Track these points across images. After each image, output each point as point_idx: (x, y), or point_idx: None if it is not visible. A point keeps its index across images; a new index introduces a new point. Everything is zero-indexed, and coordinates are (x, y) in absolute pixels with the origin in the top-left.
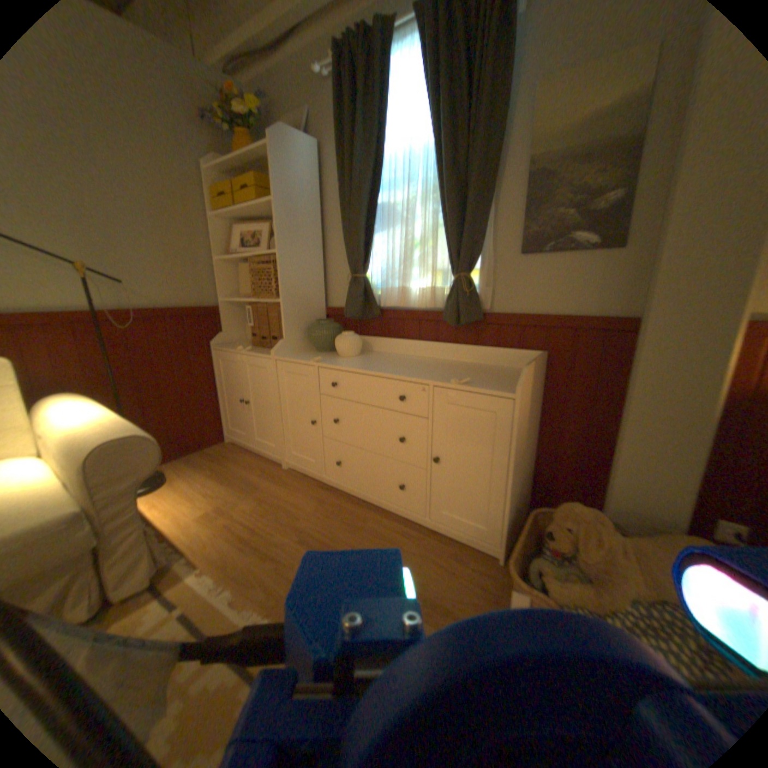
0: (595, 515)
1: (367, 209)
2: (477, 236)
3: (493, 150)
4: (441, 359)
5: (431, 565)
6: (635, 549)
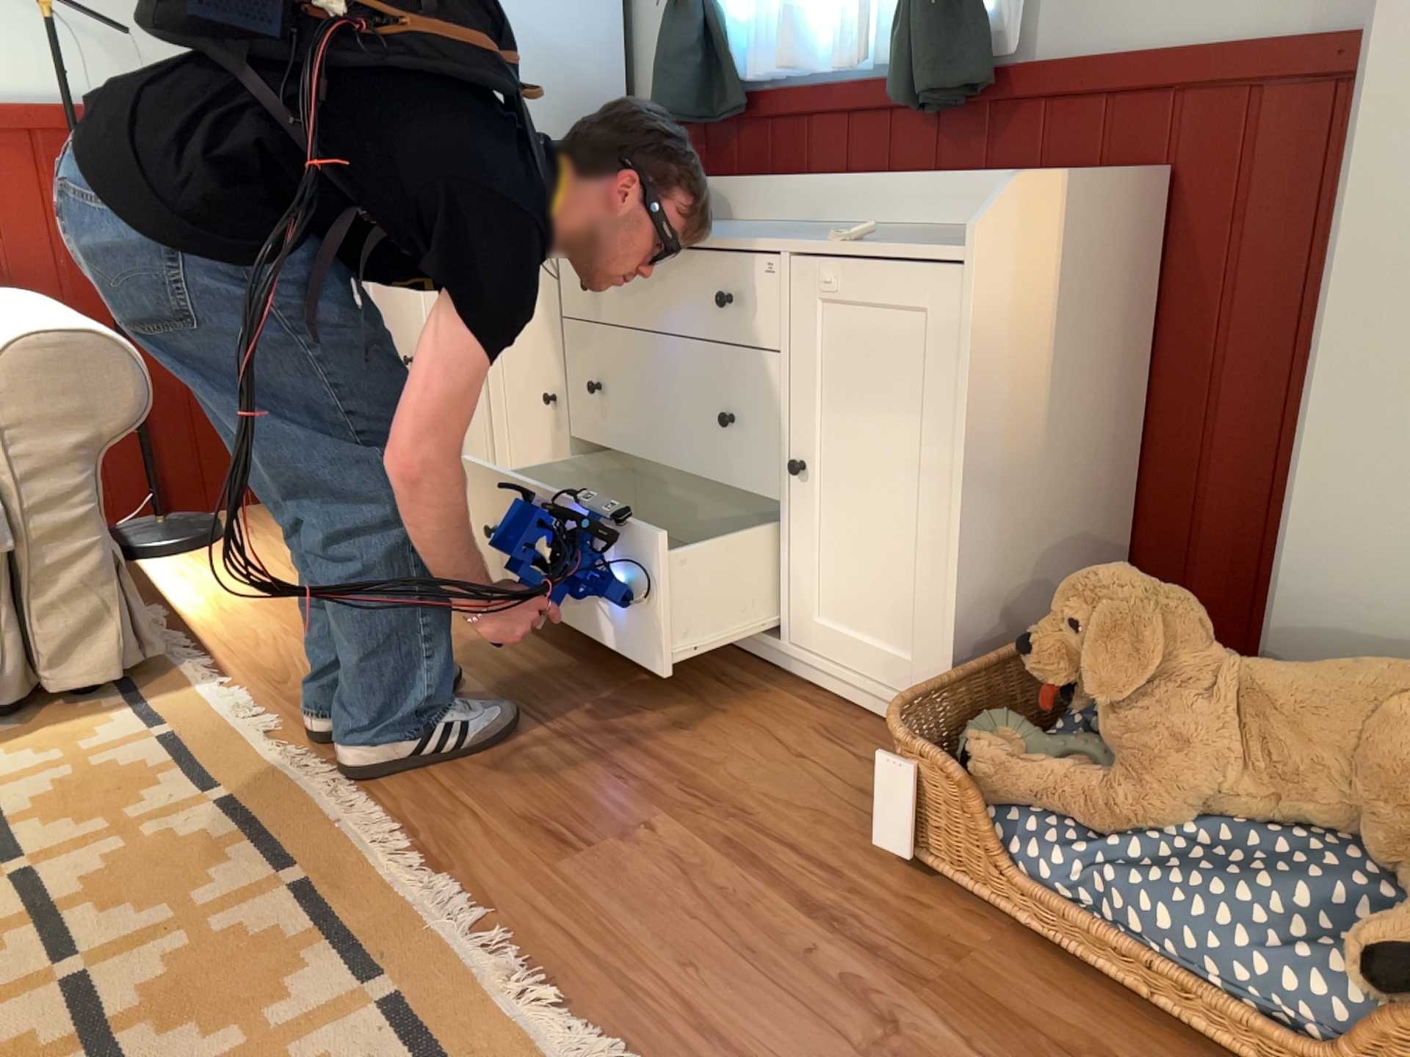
0: (1156, 590)
1: None
2: None
3: None
4: (888, 226)
5: (754, 737)
6: (1247, 679)
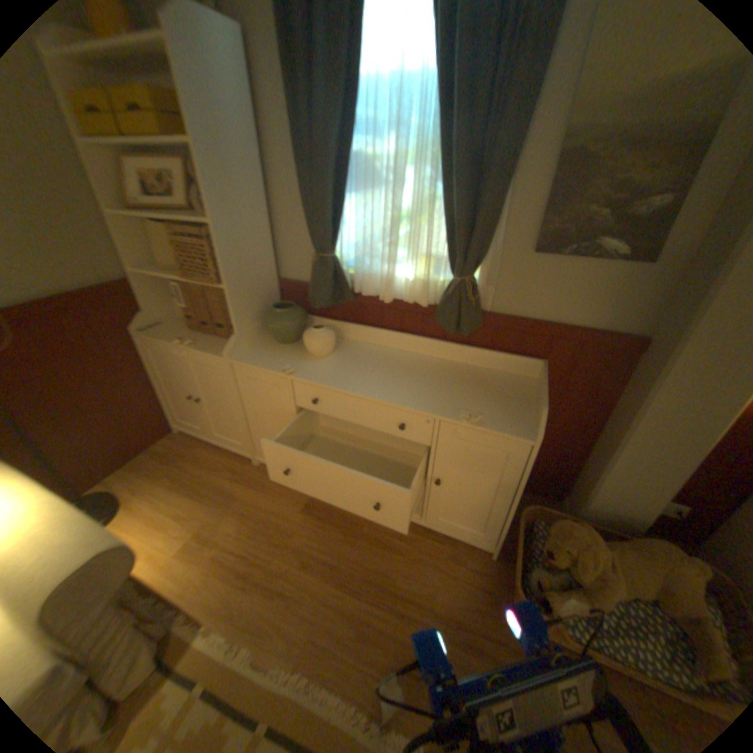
0: (590, 536)
1: (336, 166)
2: (489, 231)
3: (525, 113)
4: (428, 356)
5: (434, 572)
6: (619, 561)
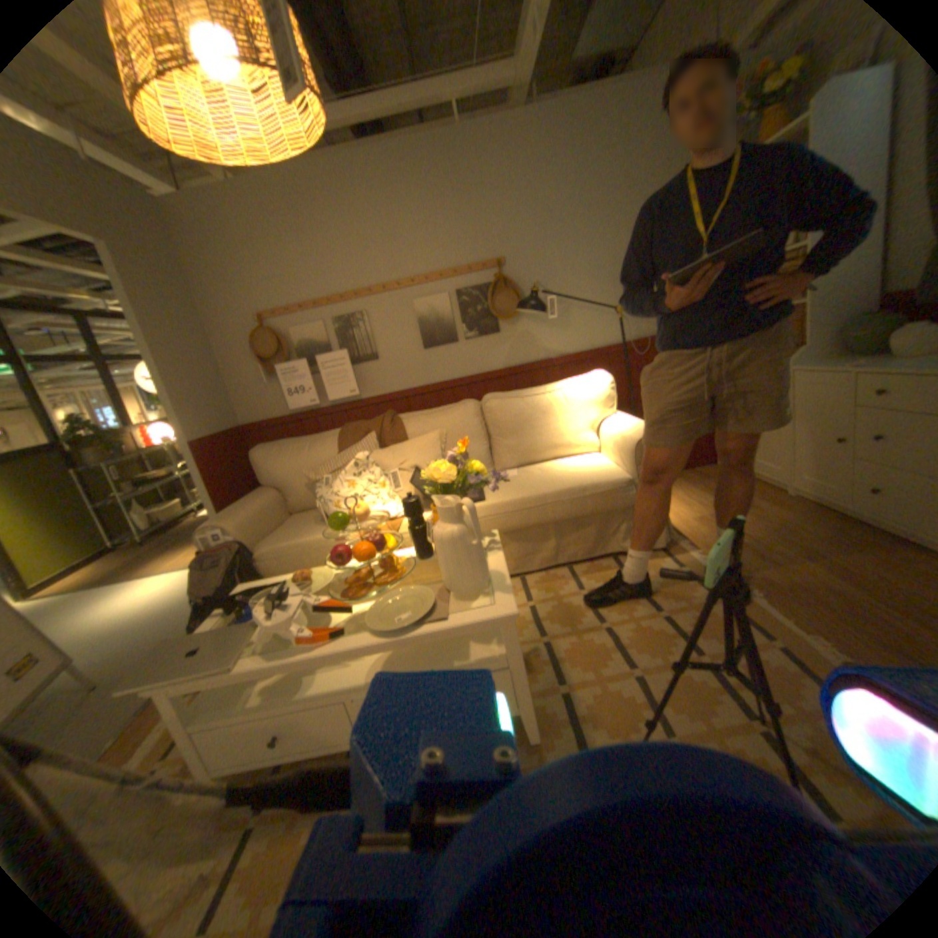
0: None
1: None
2: None
3: None
4: None
5: None
6: None
